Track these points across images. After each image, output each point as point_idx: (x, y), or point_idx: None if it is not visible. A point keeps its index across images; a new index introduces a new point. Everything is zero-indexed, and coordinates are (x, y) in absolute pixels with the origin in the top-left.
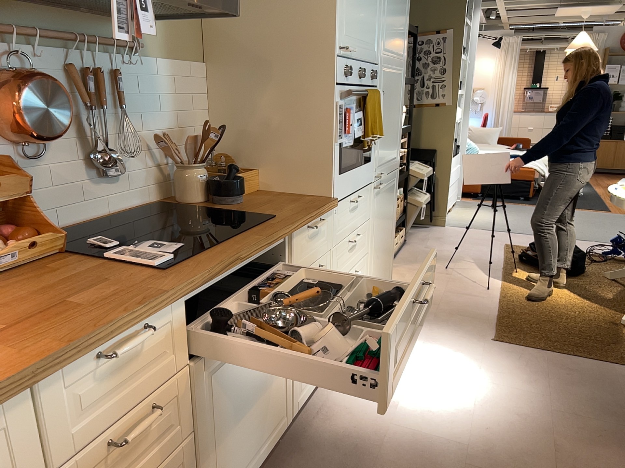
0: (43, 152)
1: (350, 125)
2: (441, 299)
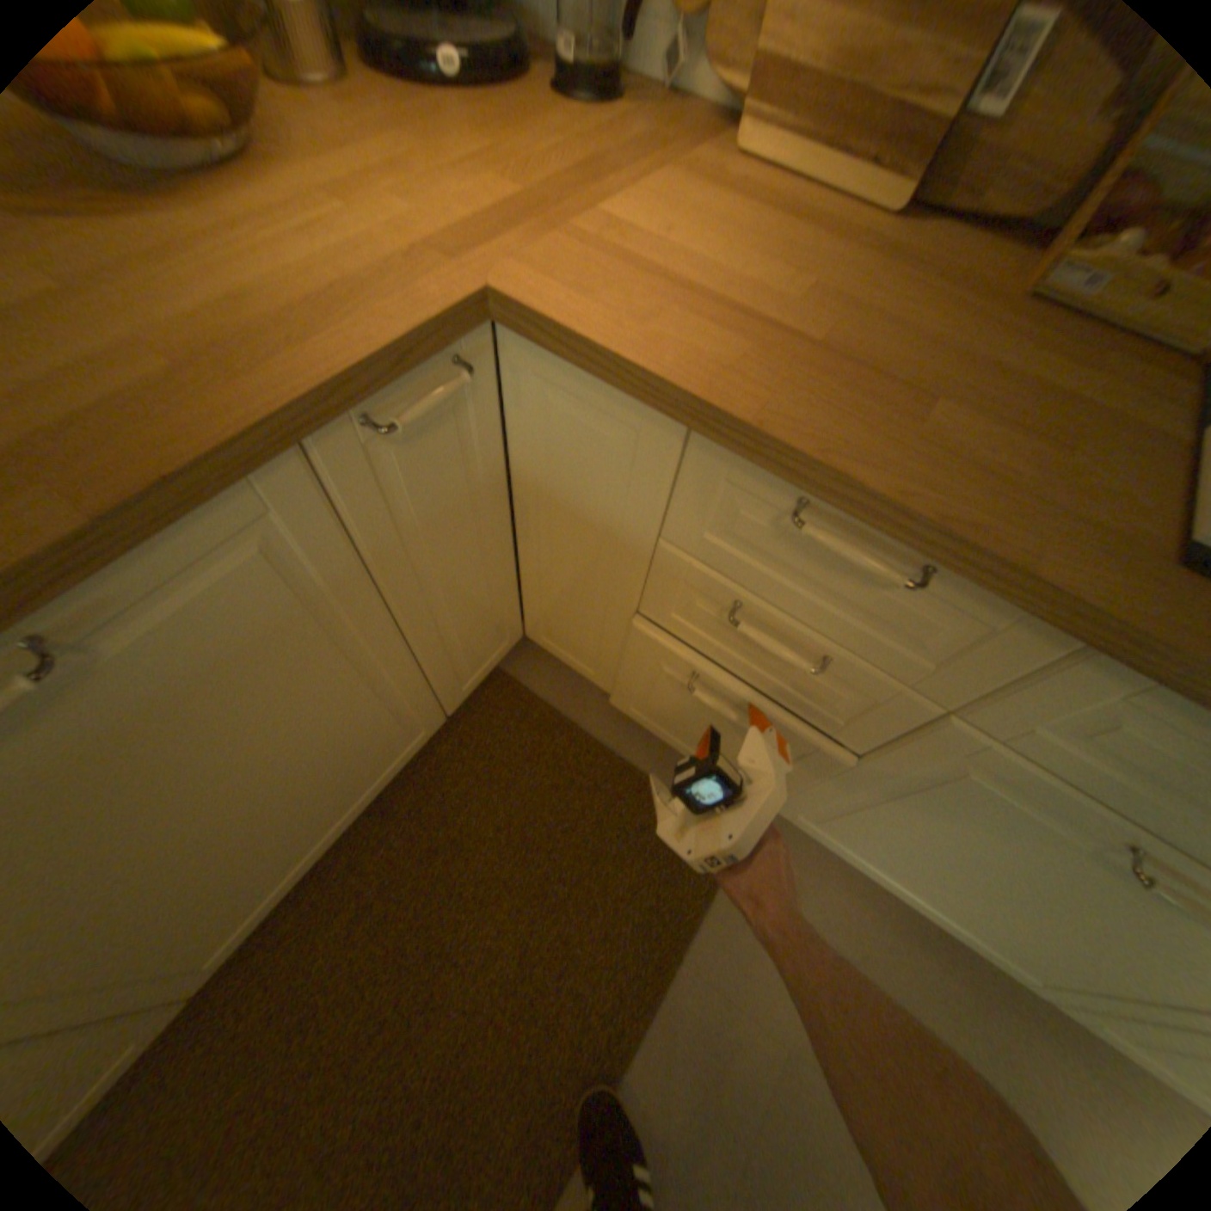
0: None
1: None
2: None
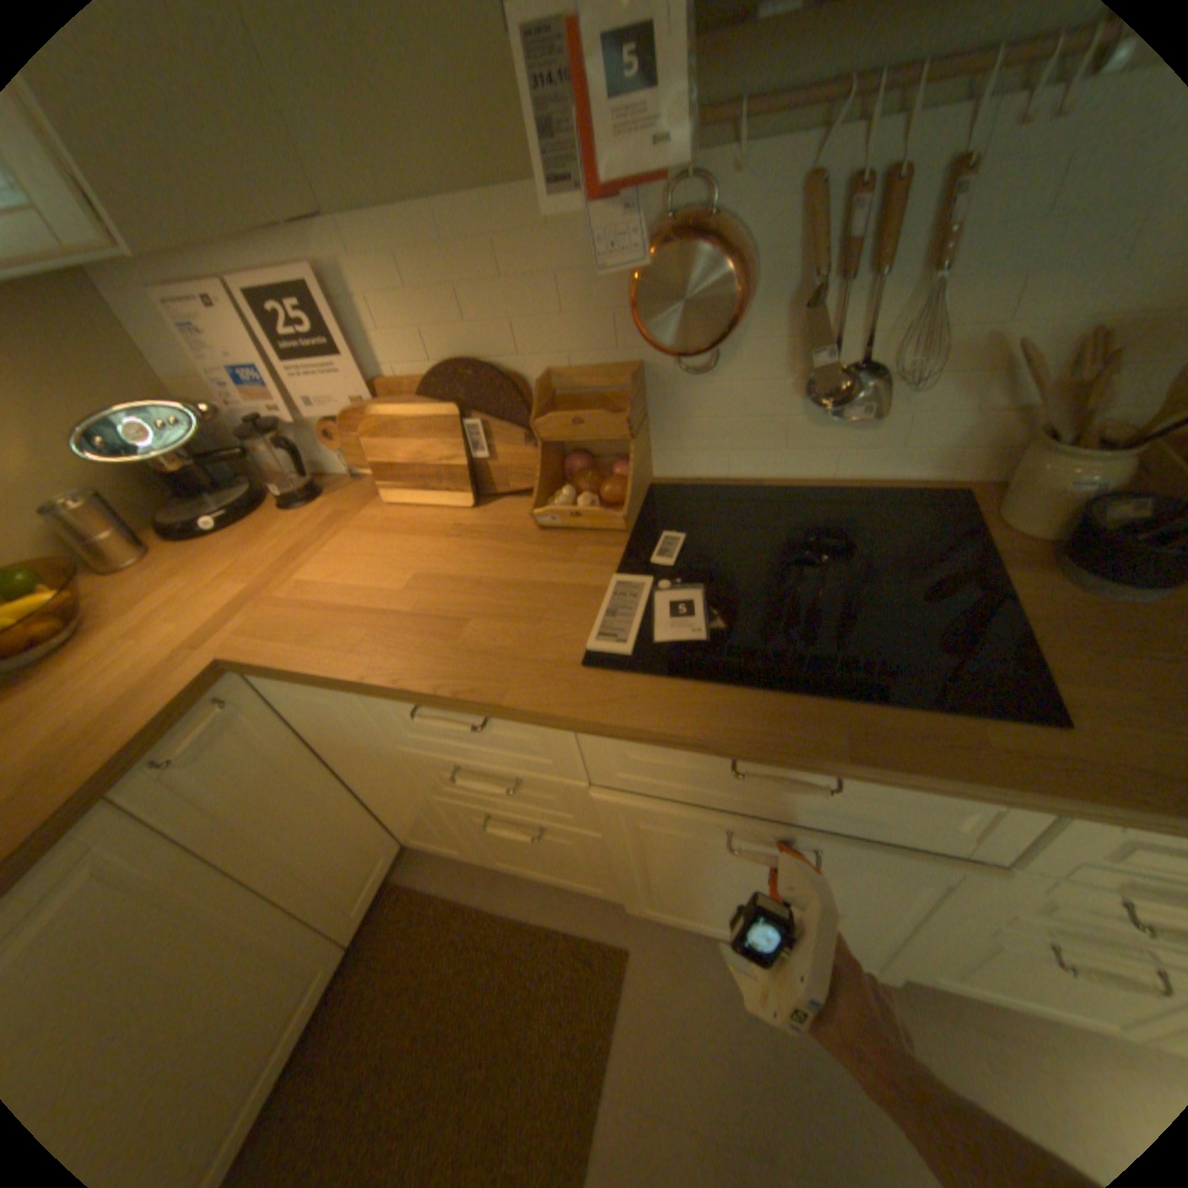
0: (723, 359)
1: None
2: None
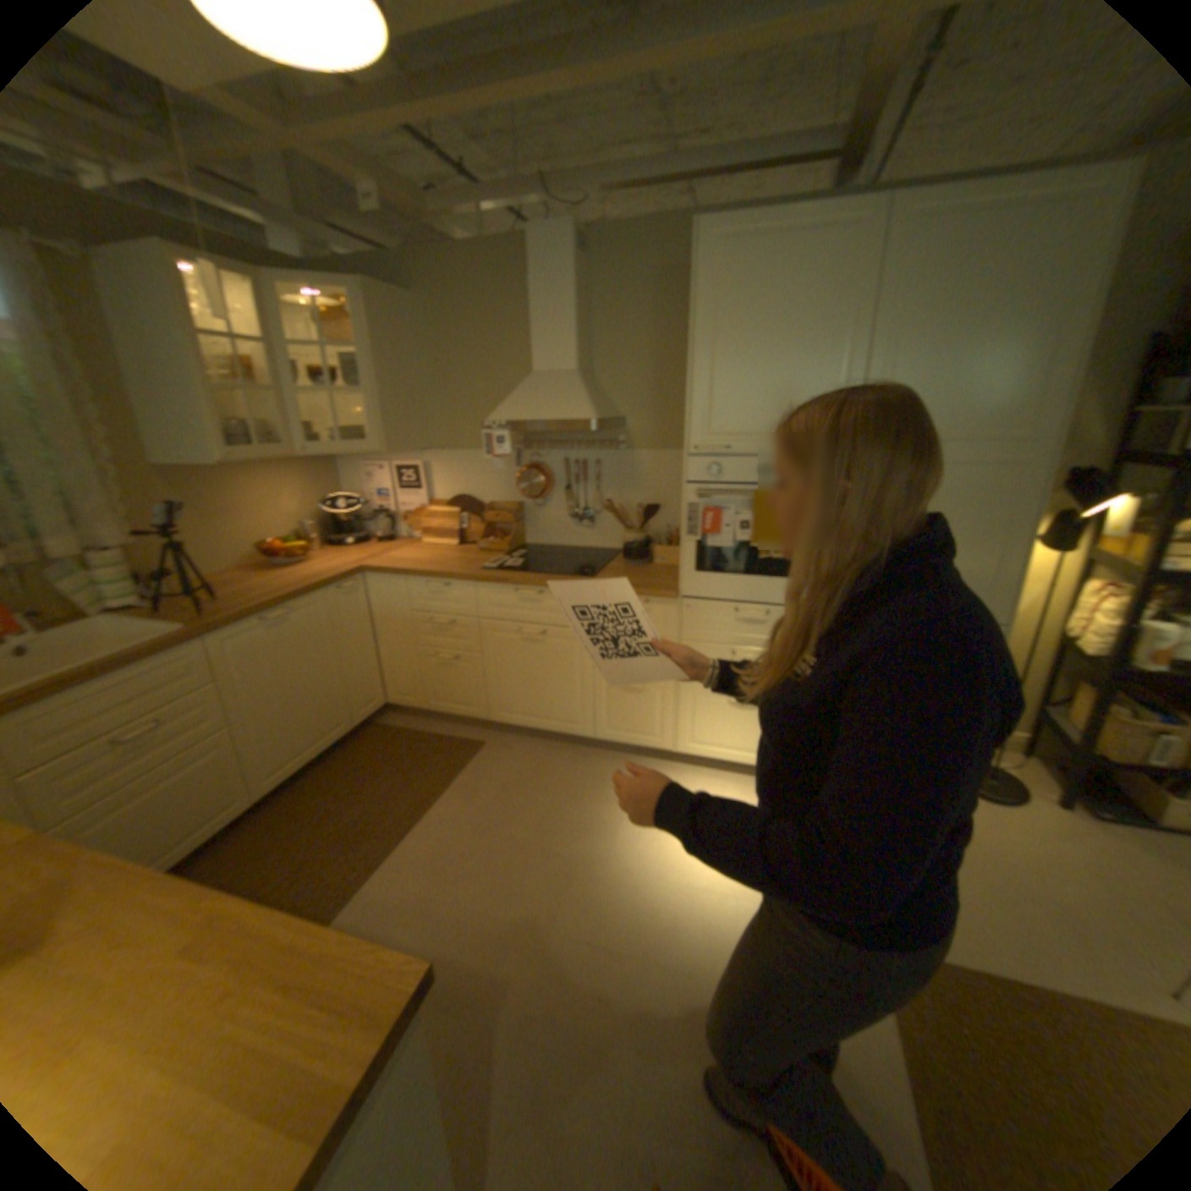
0: (548, 505)
1: (721, 526)
2: (1008, 892)
